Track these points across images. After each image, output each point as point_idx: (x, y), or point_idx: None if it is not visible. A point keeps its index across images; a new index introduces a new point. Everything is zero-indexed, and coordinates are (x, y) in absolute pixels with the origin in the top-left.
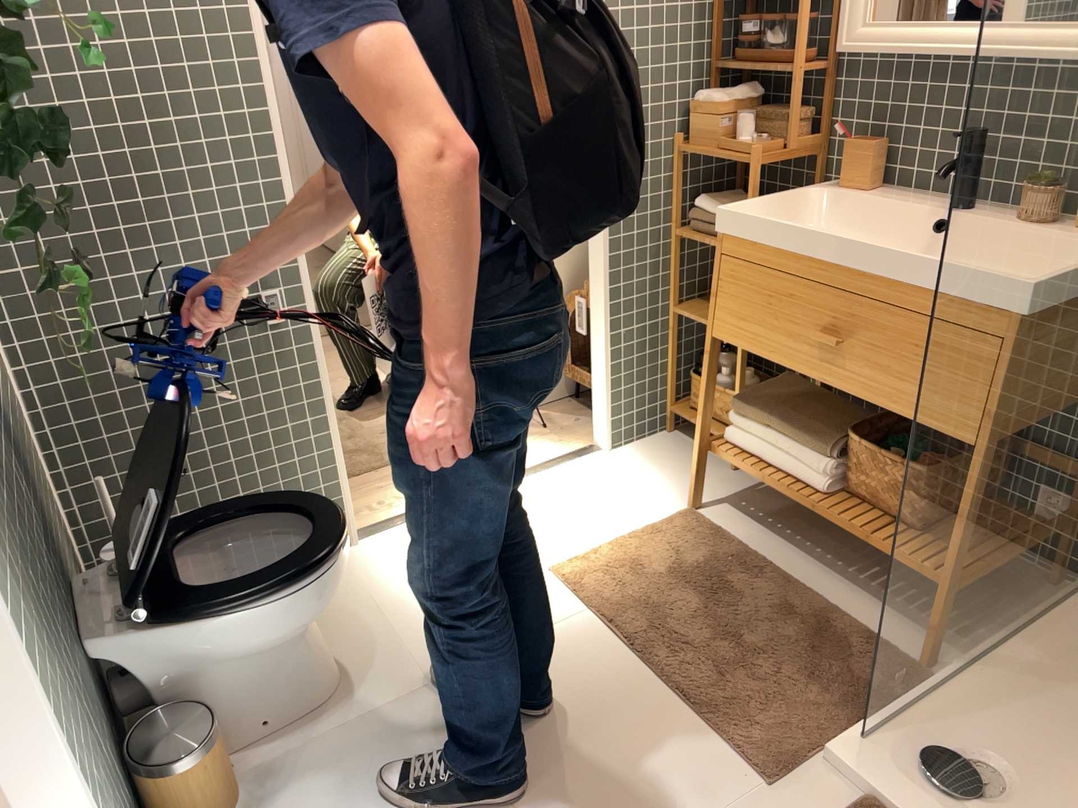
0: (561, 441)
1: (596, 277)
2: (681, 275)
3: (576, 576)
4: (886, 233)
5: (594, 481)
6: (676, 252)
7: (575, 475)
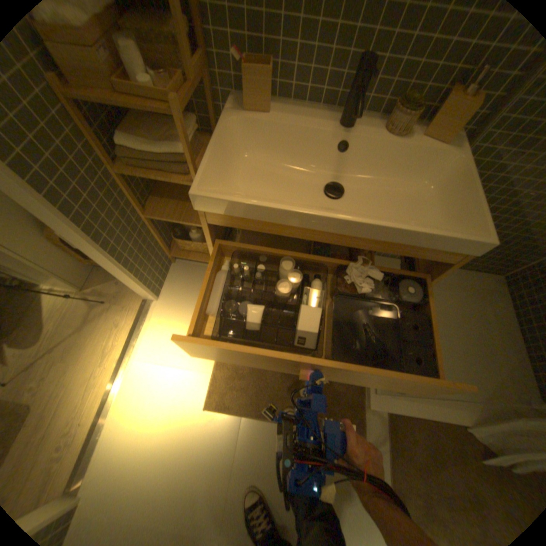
0: (120, 308)
1: (75, 244)
2: (129, 191)
3: (217, 402)
4: (296, 148)
5: (167, 328)
6: (122, 185)
7: (153, 331)
